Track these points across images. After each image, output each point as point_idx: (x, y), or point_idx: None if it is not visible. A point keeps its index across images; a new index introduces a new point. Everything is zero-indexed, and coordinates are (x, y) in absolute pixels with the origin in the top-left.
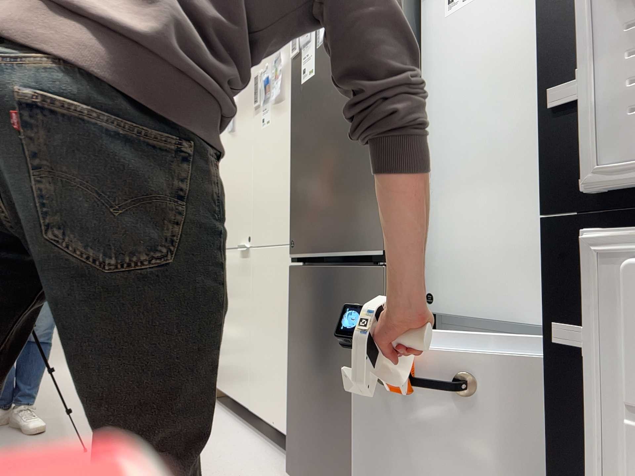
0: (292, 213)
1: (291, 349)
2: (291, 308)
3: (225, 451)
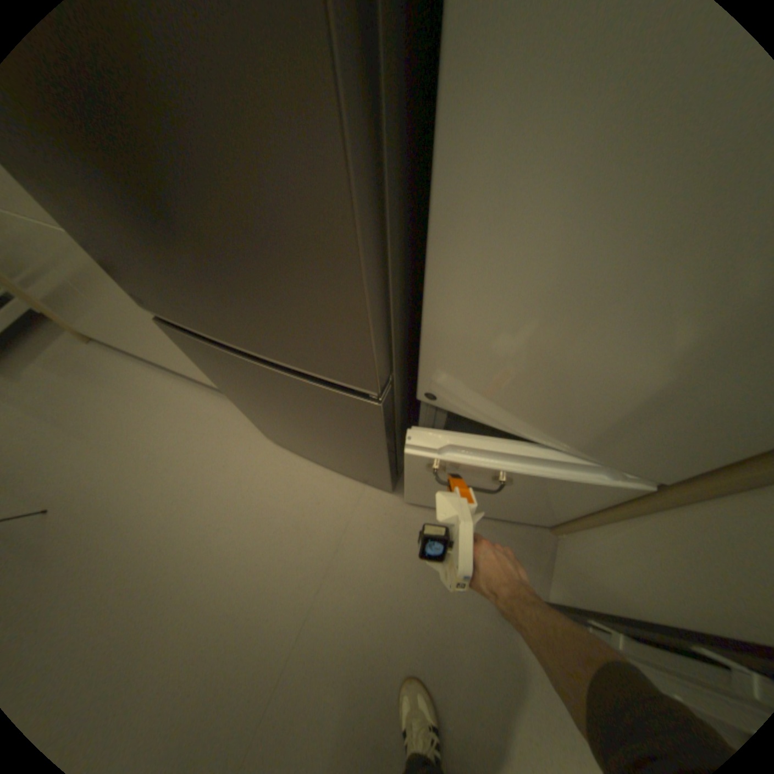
0: (88, 247)
1: (221, 386)
2: (195, 358)
3: (182, 422)
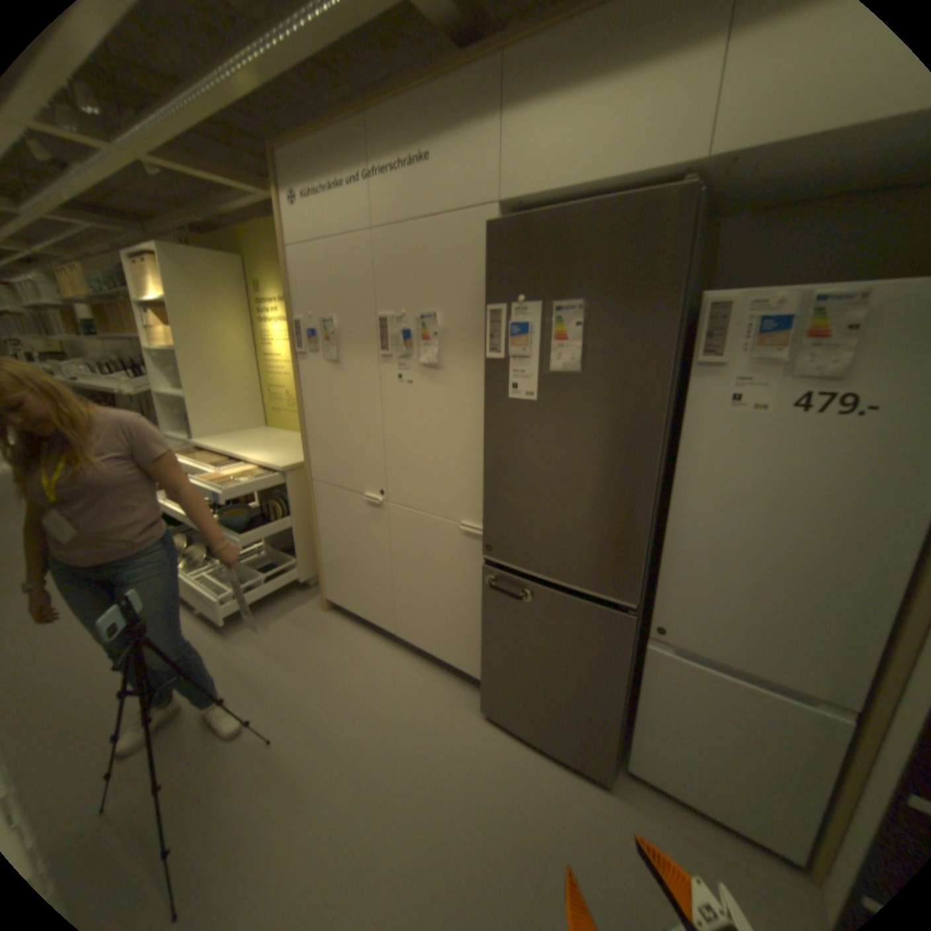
0: (489, 519)
1: (487, 629)
2: (488, 598)
3: (399, 687)
